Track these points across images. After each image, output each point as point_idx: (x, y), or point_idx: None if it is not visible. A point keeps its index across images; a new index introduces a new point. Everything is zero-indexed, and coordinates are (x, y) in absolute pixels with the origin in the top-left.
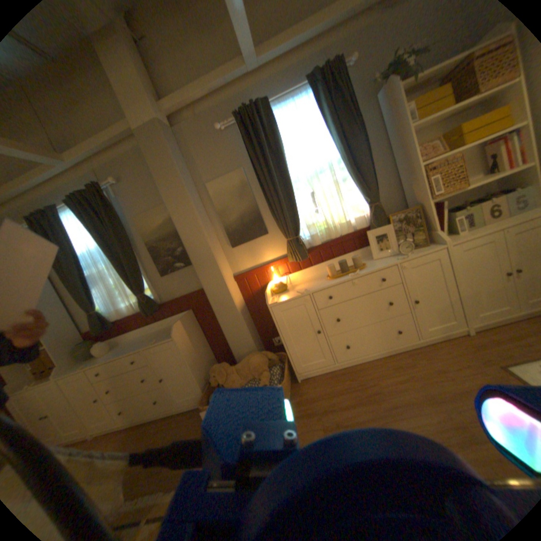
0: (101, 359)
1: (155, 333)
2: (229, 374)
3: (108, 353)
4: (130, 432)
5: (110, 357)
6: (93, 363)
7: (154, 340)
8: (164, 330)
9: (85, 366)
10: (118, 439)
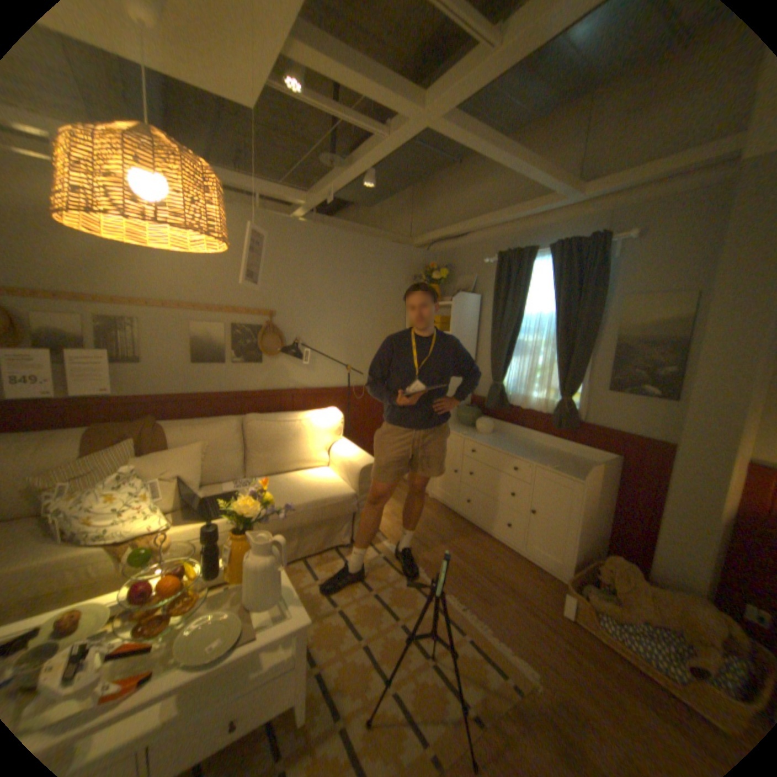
0: (483, 439)
1: (553, 453)
2: (639, 592)
3: (491, 437)
4: (468, 528)
5: (495, 445)
6: (475, 438)
7: (557, 467)
8: (567, 457)
9: (466, 435)
10: (455, 524)
